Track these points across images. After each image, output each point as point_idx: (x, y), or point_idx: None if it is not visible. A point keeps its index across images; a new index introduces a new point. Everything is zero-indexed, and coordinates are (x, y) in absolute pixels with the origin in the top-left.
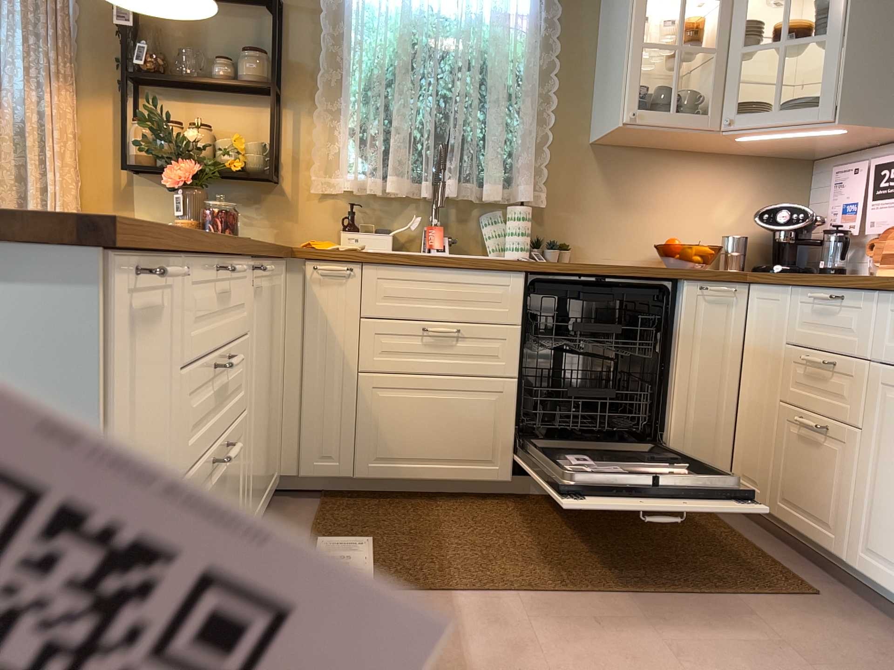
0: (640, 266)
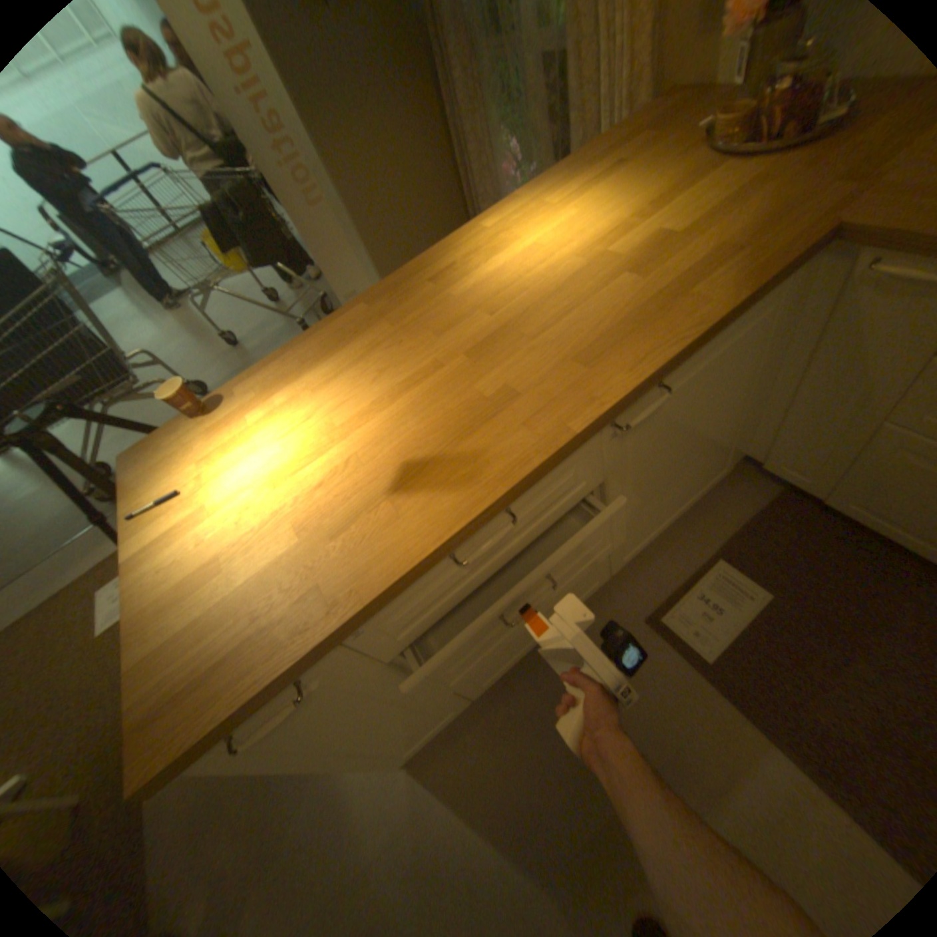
0: None
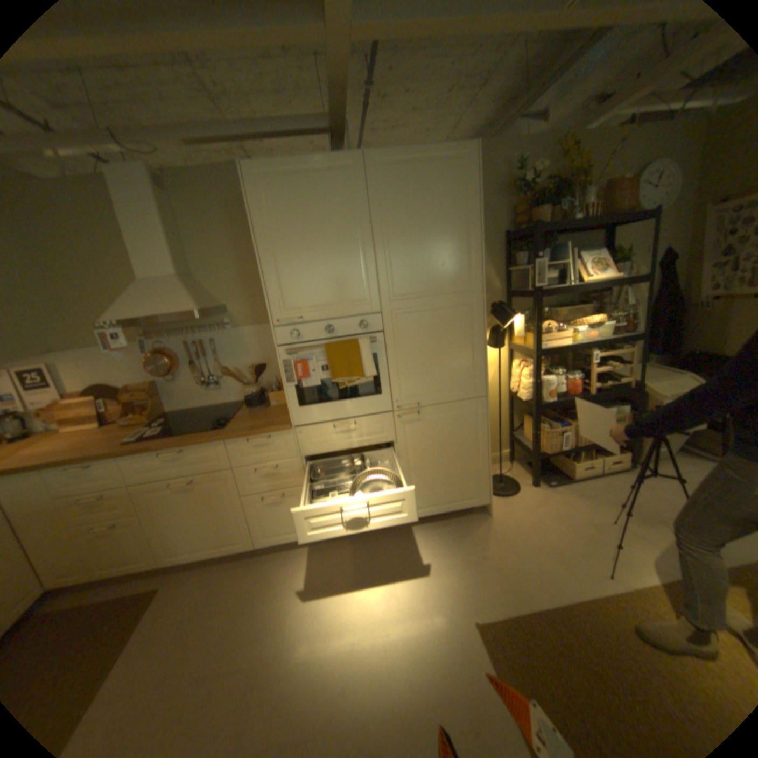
0: None
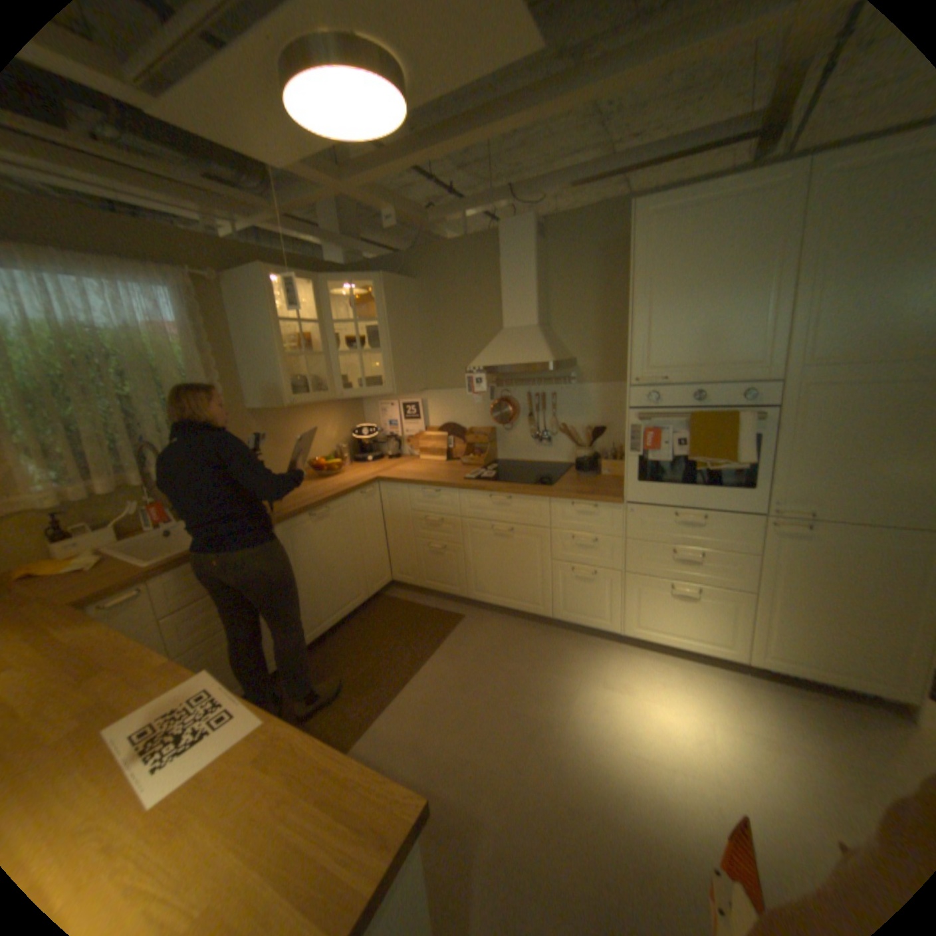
0: (329, 494)
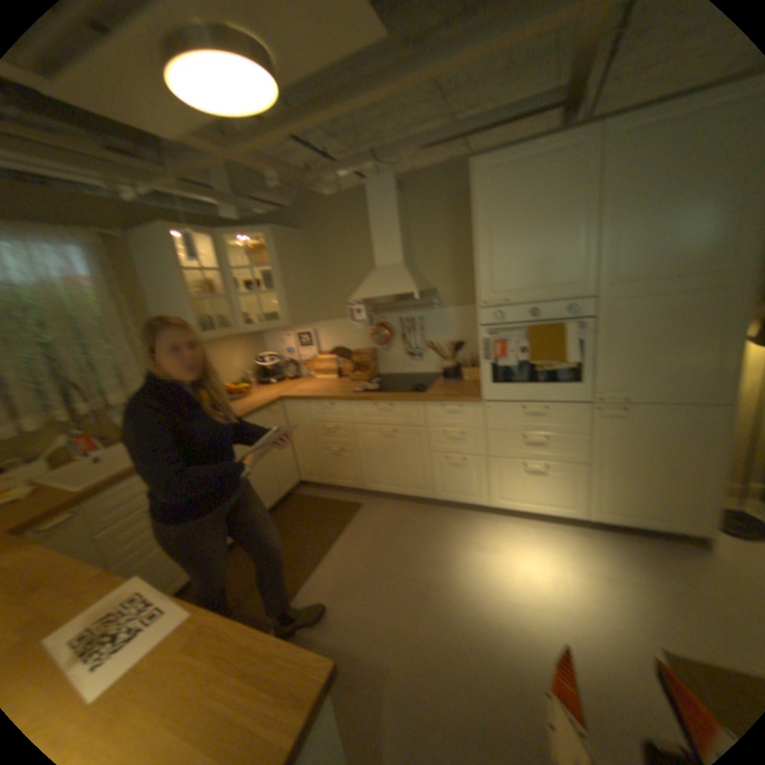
0: (242, 415)
